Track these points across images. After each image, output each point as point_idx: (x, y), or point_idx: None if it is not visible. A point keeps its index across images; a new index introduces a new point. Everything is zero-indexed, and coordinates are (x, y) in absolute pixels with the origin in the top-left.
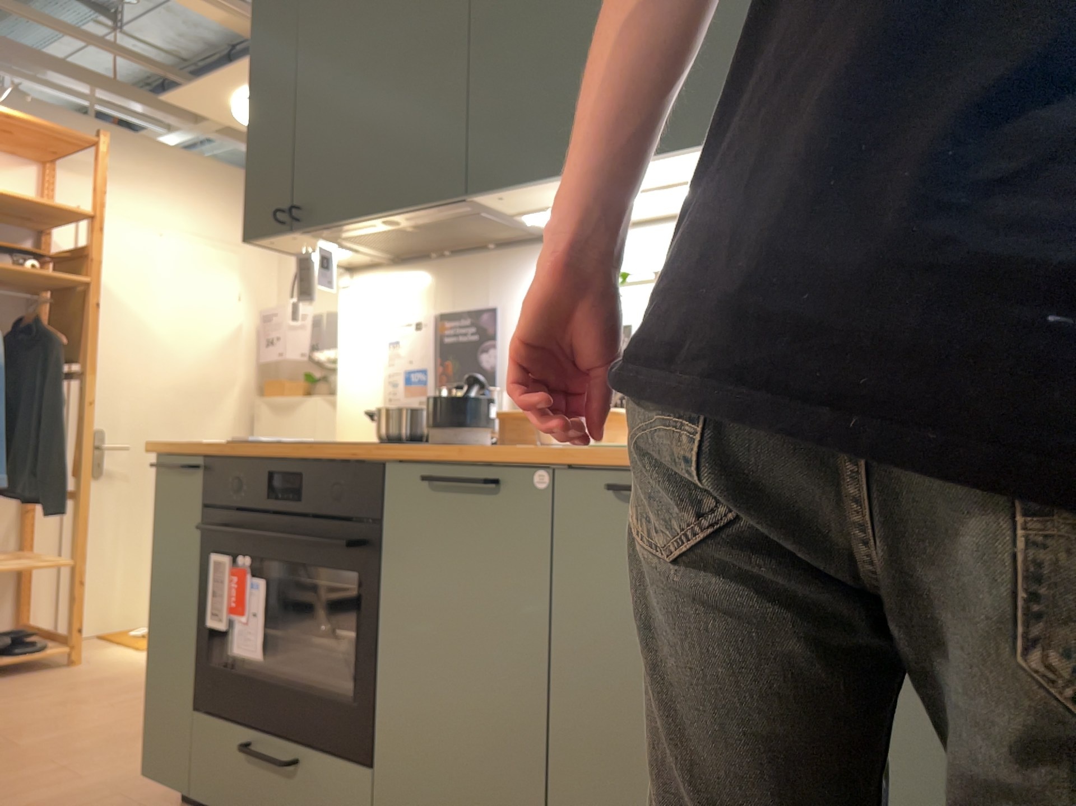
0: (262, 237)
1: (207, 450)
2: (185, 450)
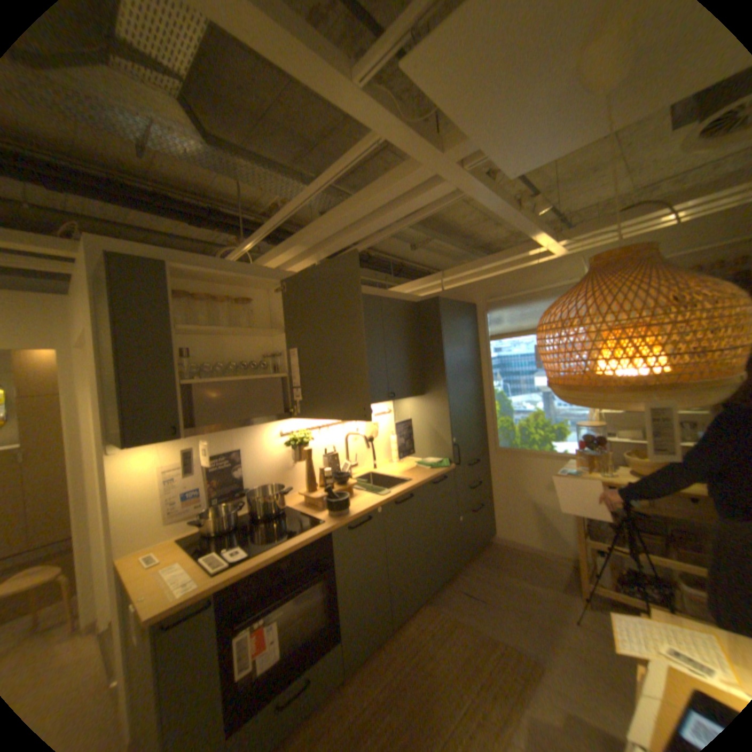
0: (142, 444)
1: (212, 588)
2: (199, 598)
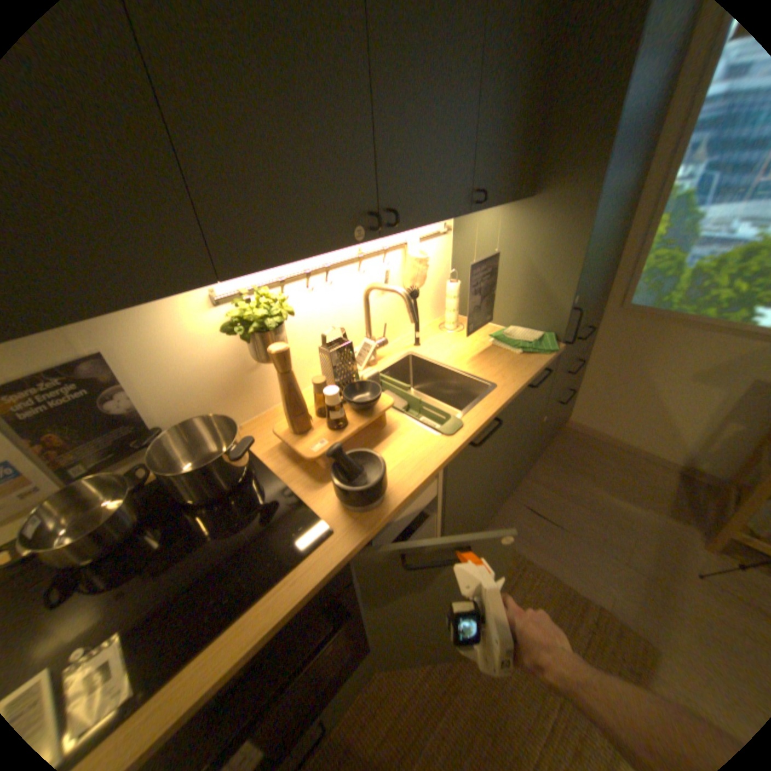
0: None
1: None
2: None
